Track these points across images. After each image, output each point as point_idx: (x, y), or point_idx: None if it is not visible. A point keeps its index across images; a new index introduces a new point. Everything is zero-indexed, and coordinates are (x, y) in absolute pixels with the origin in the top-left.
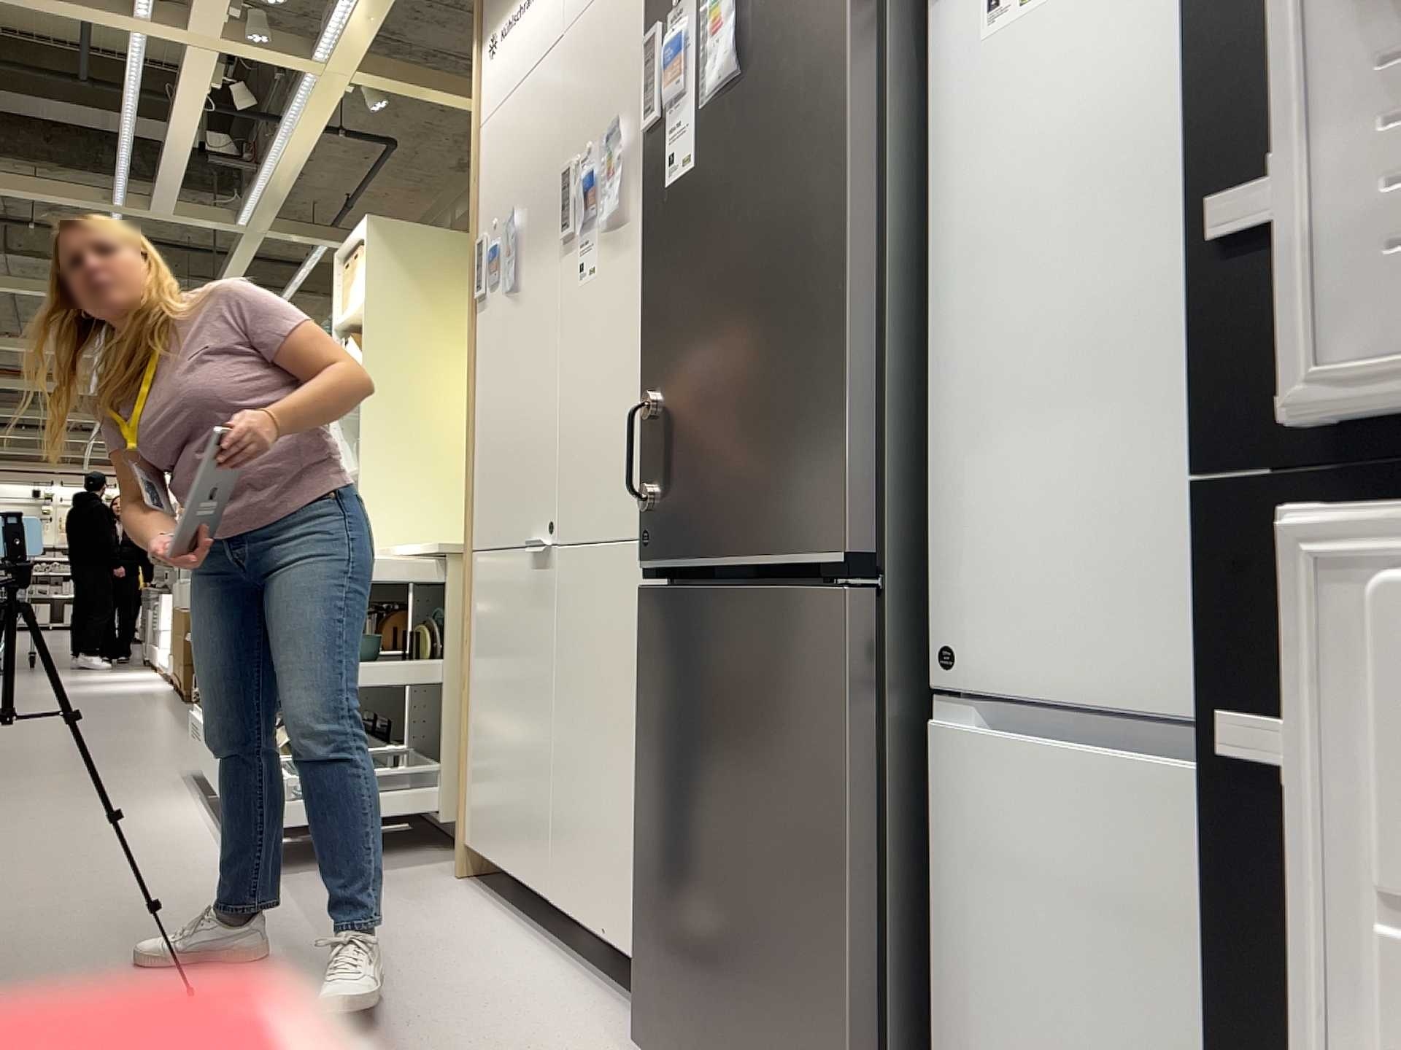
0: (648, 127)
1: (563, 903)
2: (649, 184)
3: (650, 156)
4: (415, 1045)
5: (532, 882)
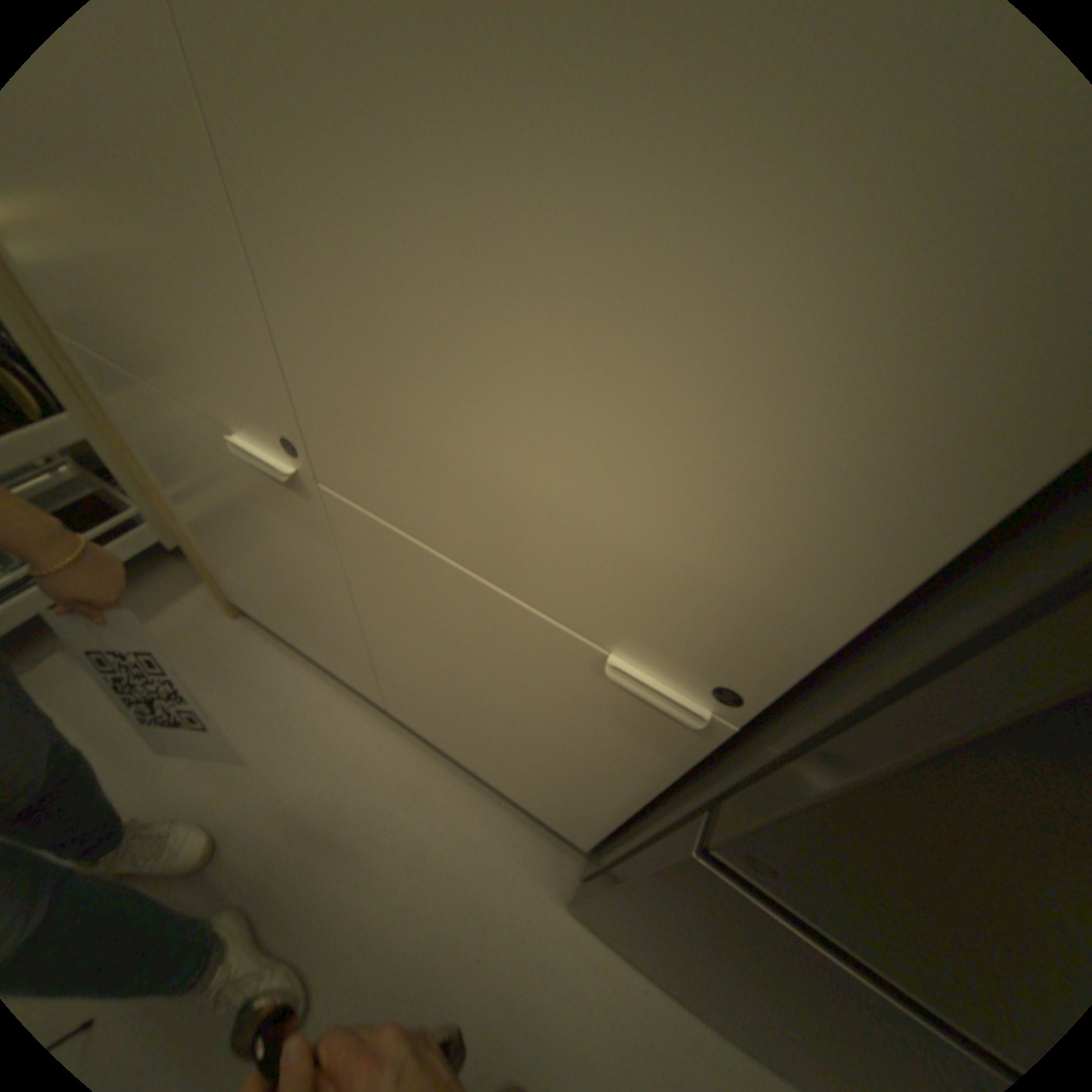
0: None
1: (407, 721)
2: None
3: None
4: (383, 973)
5: (353, 683)
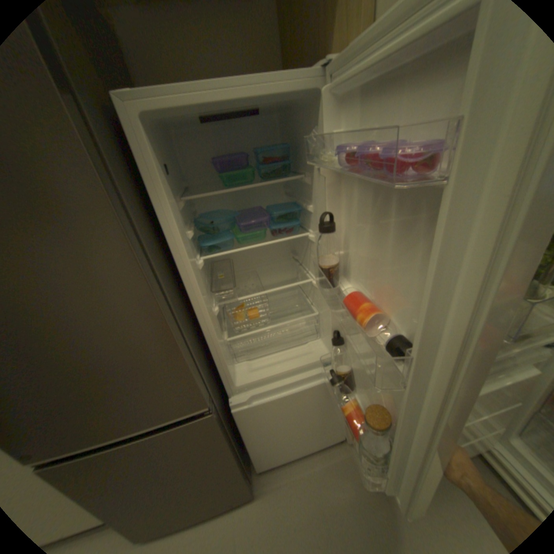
0: None
1: None
2: None
3: None
4: None
5: None
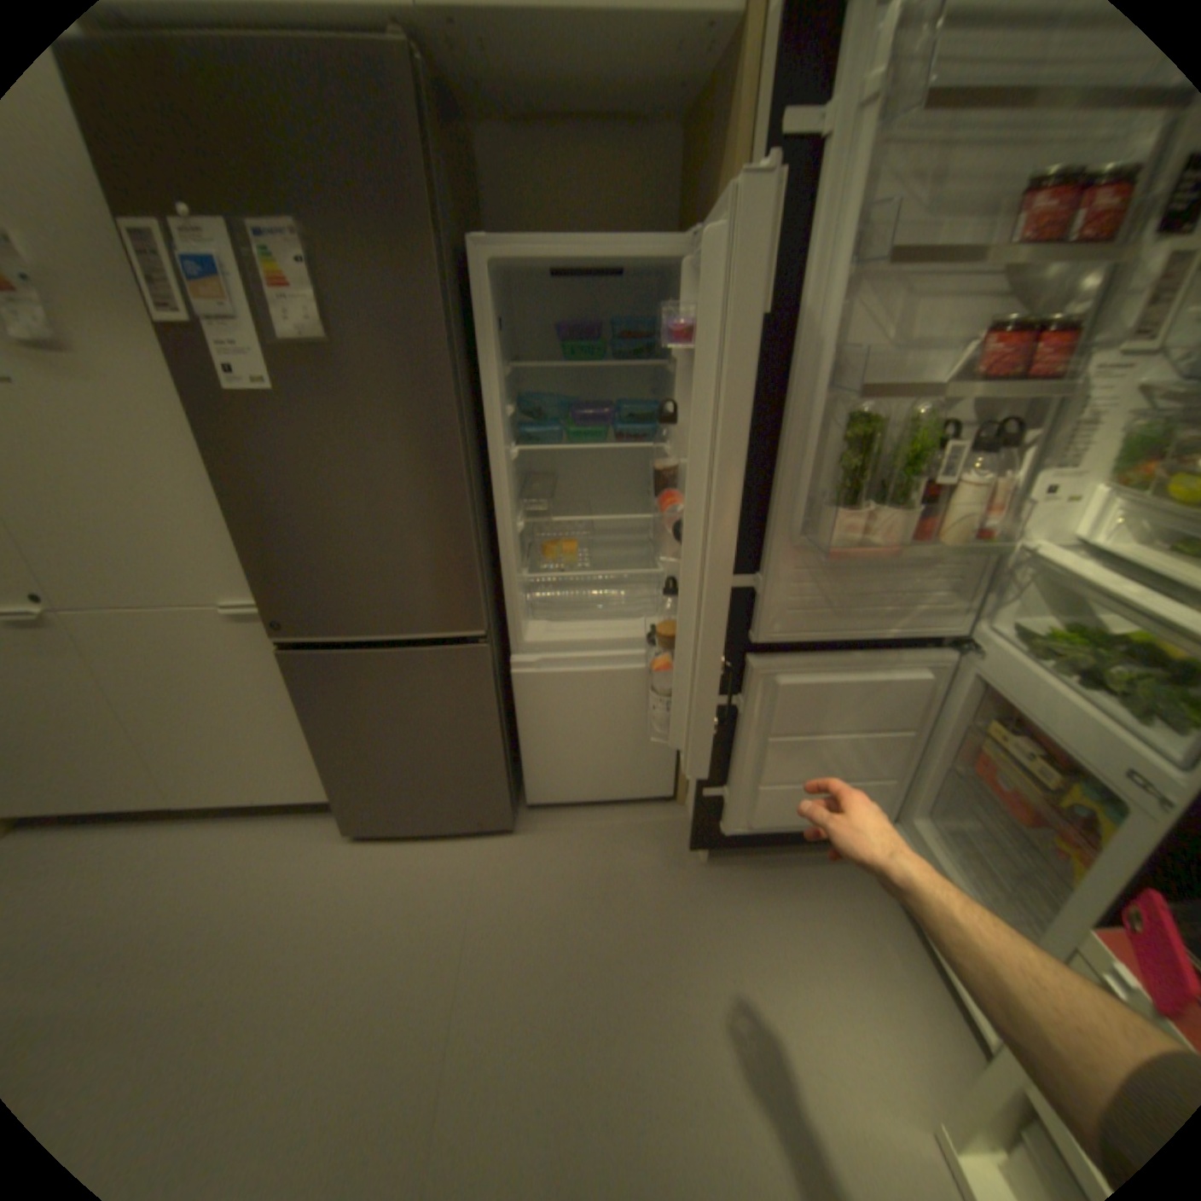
0: (167, 319)
1: (187, 803)
2: (187, 373)
3: (177, 347)
4: (210, 934)
5: (134, 806)
